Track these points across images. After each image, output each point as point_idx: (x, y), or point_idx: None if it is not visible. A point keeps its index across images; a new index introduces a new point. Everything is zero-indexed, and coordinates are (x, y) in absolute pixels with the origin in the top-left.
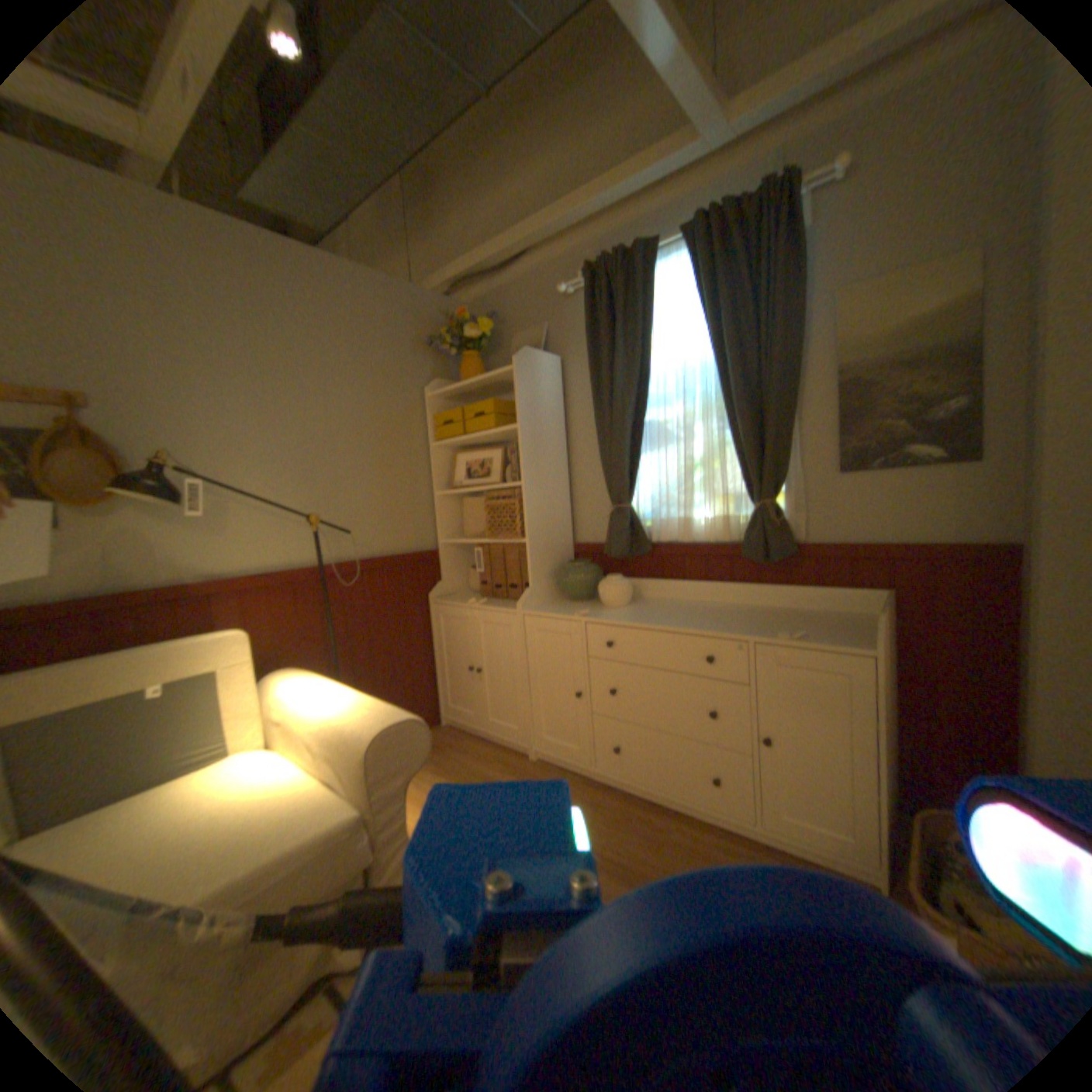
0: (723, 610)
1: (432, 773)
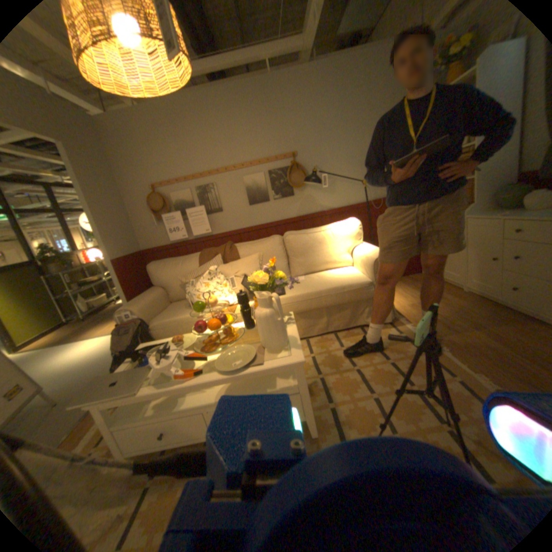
0: None
1: (412, 288)
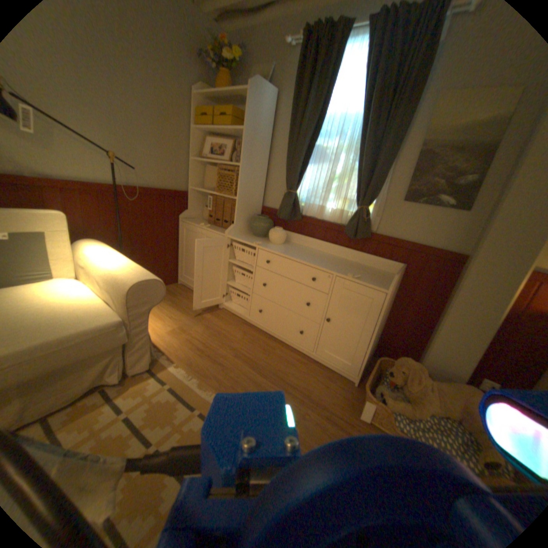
0: (327, 257)
1: (169, 305)
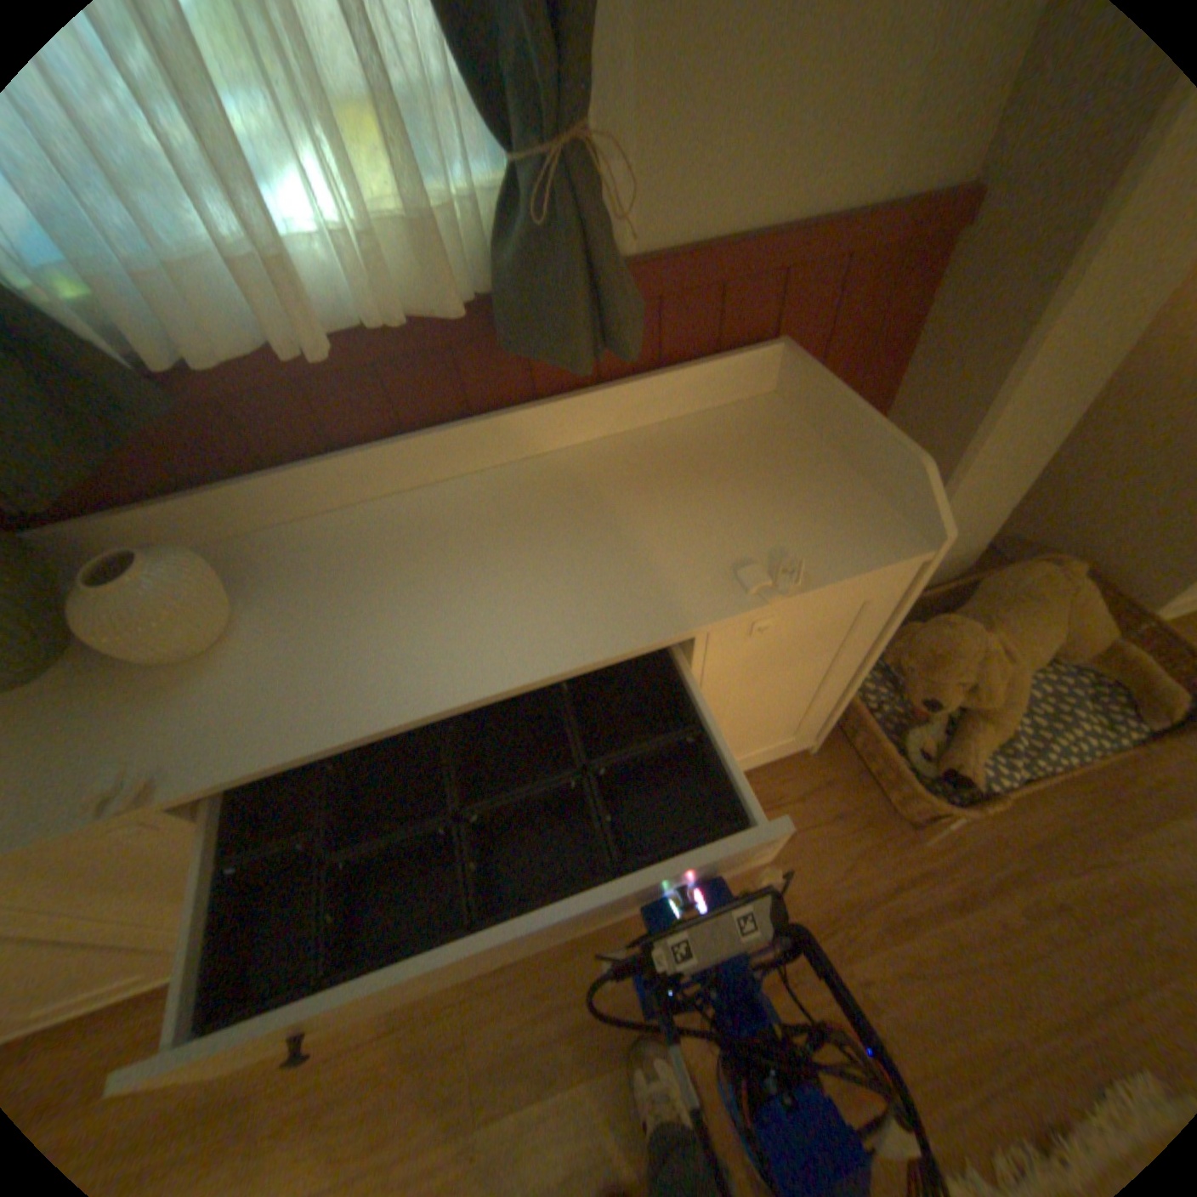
0: (499, 505)
1: None
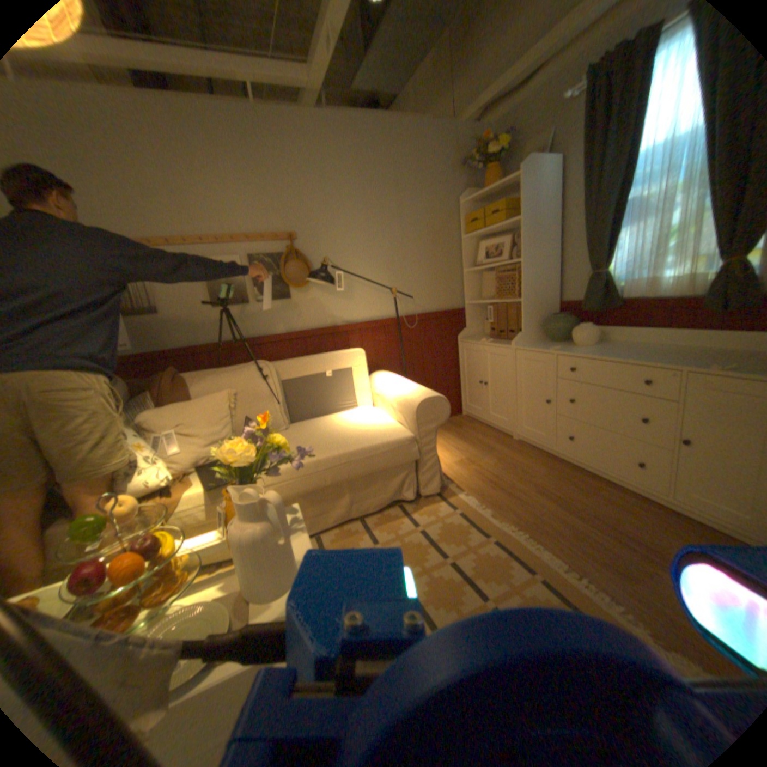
0: (676, 350)
1: (454, 436)
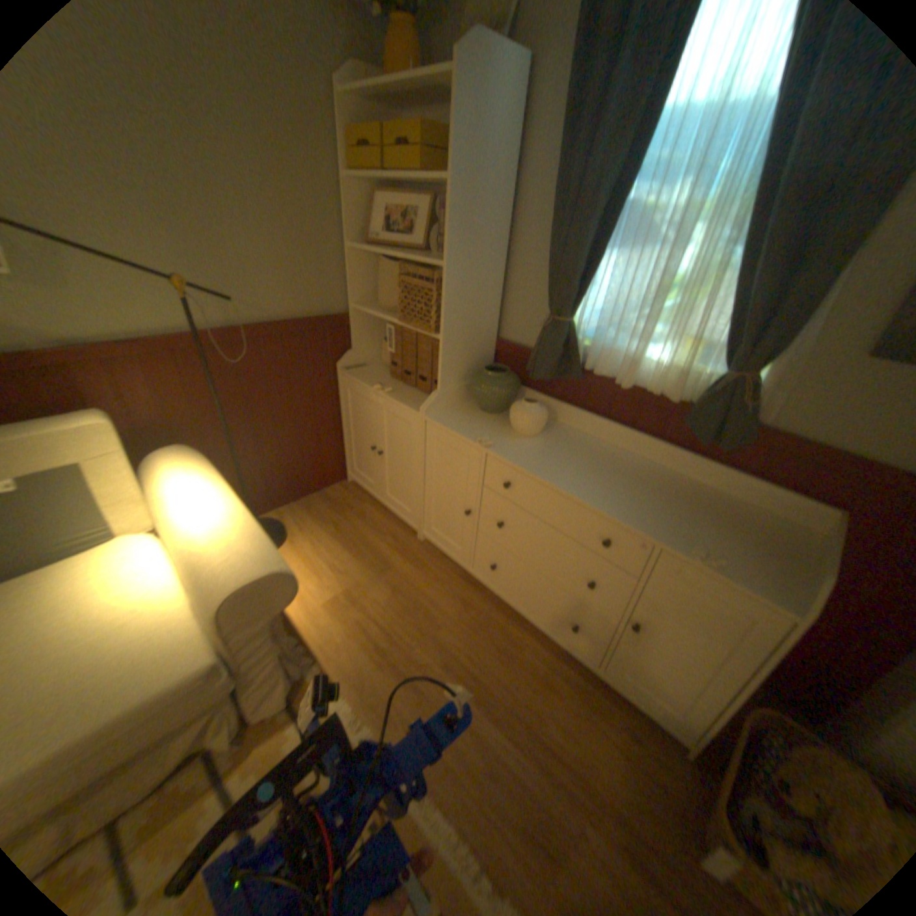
0: (639, 471)
1: (331, 535)
